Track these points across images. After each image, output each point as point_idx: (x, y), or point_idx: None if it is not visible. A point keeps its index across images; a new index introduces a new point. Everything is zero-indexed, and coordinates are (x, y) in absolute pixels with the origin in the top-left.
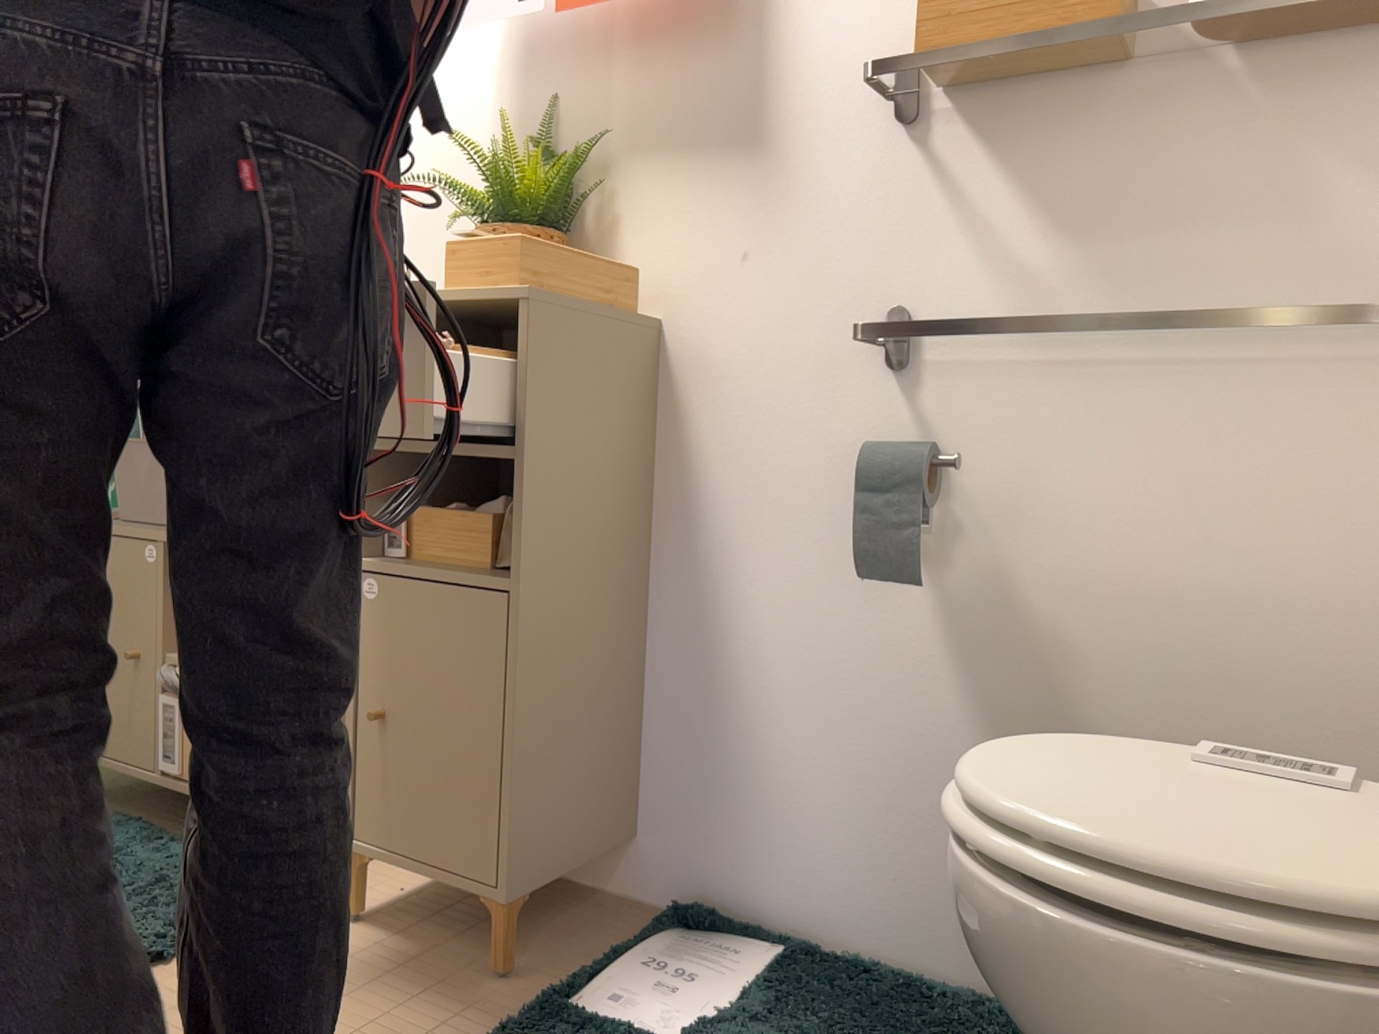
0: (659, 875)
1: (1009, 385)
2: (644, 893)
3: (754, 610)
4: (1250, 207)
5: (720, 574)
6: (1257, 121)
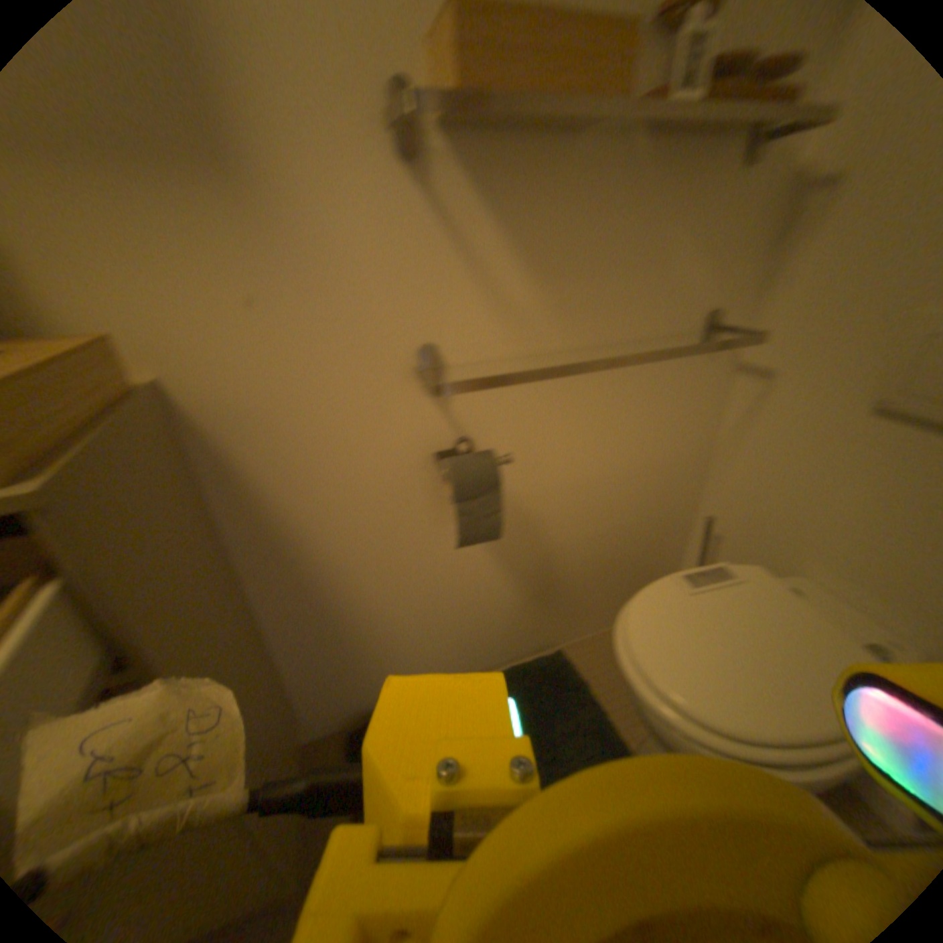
0: (331, 723)
1: (521, 388)
2: (323, 736)
3: (359, 575)
4: (656, 256)
5: (324, 564)
6: (667, 189)
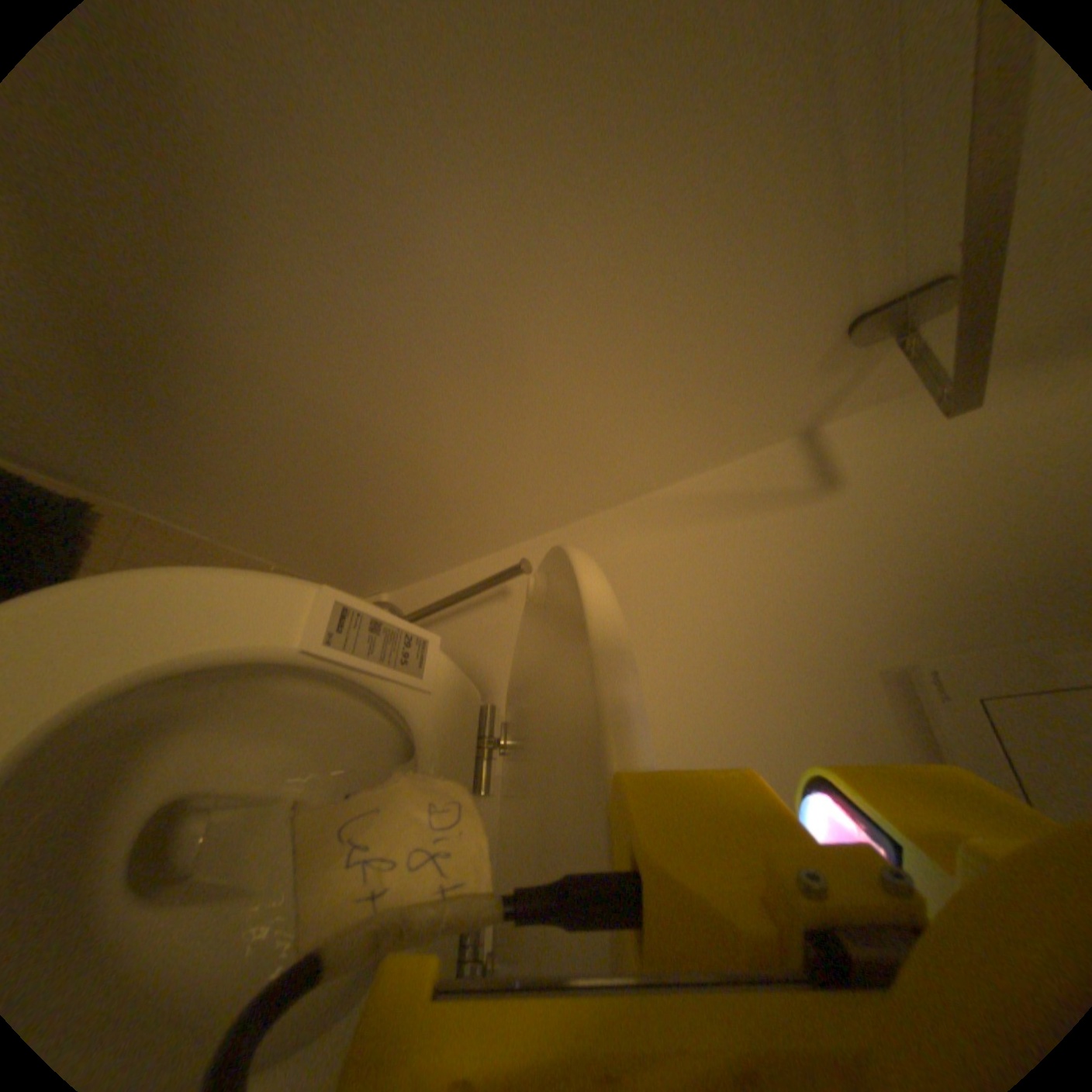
0: None
1: None
2: None
3: None
4: None
5: None
6: None
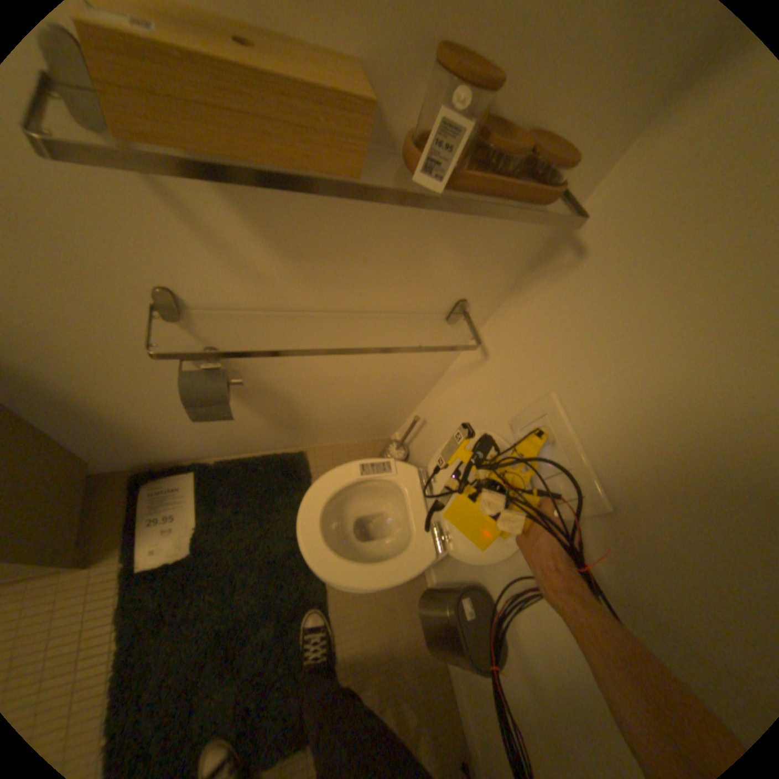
0: (111, 468)
1: (260, 325)
2: (105, 472)
3: (115, 408)
4: (405, 257)
5: (76, 401)
6: (424, 209)
